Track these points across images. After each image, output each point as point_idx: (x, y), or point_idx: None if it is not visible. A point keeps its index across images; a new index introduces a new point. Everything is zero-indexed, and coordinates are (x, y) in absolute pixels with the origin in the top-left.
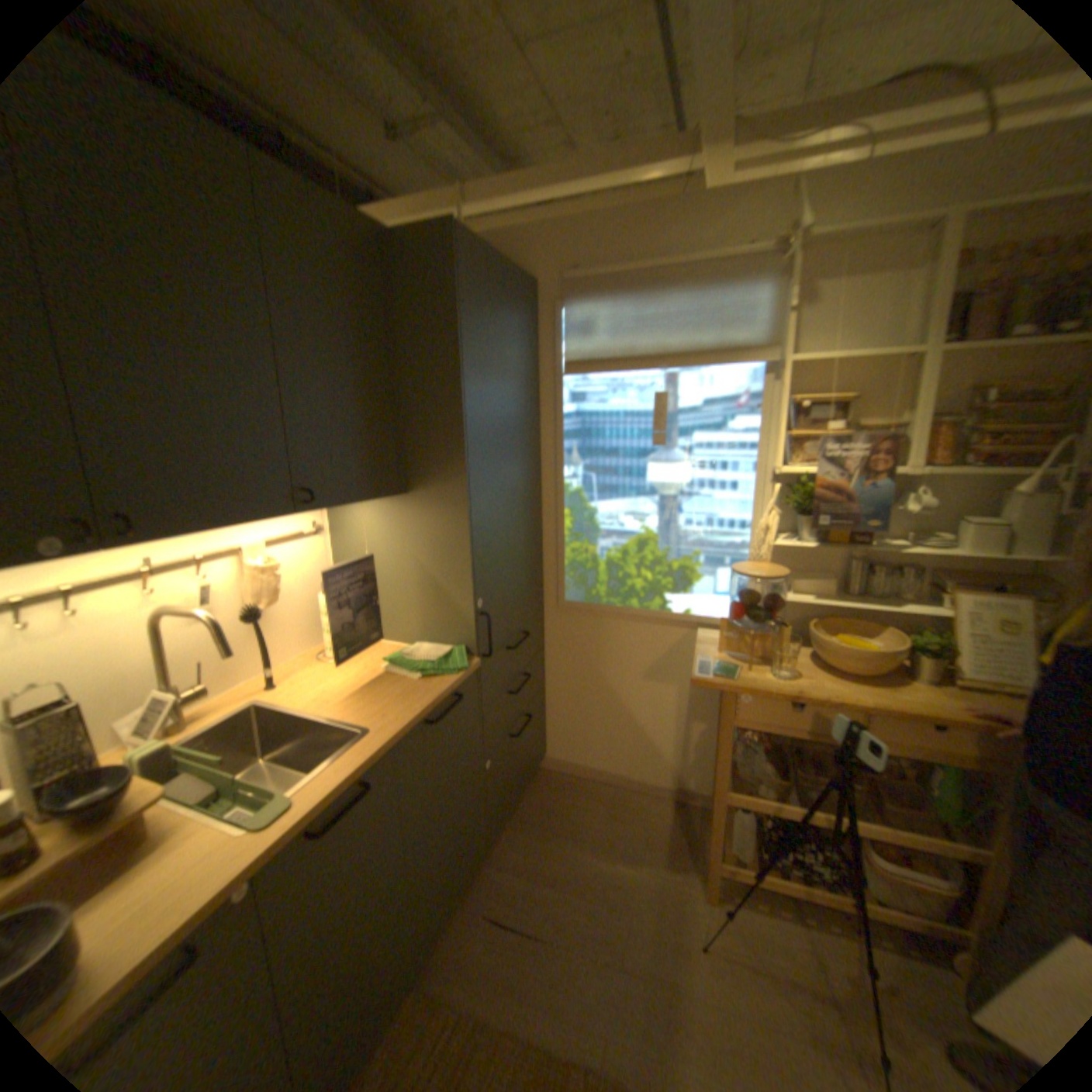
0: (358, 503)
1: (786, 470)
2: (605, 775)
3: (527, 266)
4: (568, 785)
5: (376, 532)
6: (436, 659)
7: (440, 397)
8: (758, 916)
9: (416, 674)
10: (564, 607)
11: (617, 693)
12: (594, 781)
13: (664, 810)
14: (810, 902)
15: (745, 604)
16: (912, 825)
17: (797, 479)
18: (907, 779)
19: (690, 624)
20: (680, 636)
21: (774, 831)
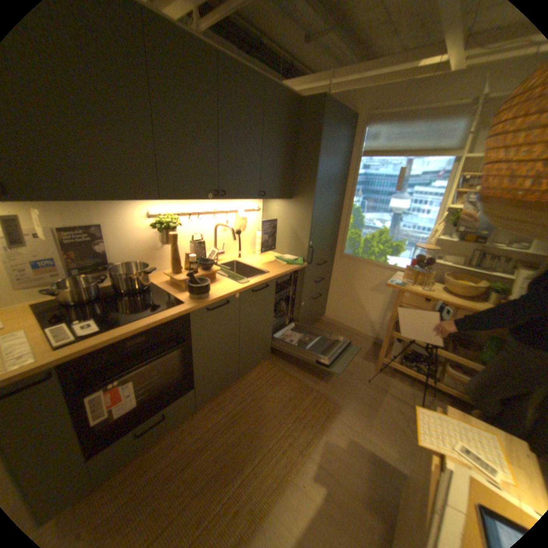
0: (275, 199)
1: (454, 207)
2: (347, 326)
3: (355, 106)
4: (331, 327)
5: (278, 212)
6: (292, 259)
7: (309, 163)
8: (394, 380)
9: (284, 262)
10: (343, 256)
11: (358, 294)
12: (342, 328)
13: (368, 343)
14: (416, 378)
15: (418, 260)
16: (468, 358)
17: (458, 211)
18: (474, 344)
19: (395, 270)
20: (390, 274)
21: (410, 355)
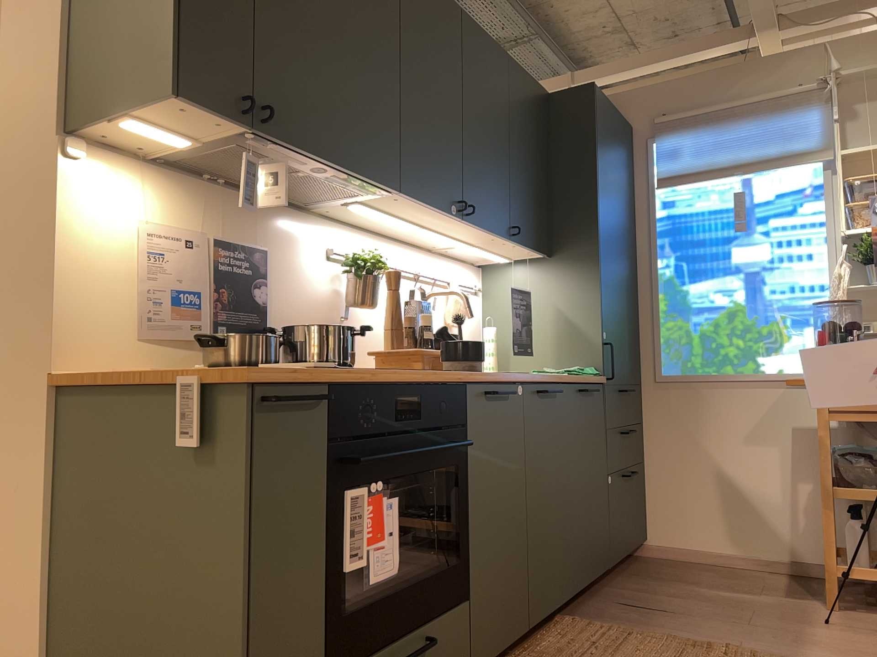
0: (529, 250)
1: (852, 239)
2: (713, 552)
3: (624, 118)
4: (675, 563)
5: (523, 288)
6: (576, 368)
7: (581, 187)
8: None
9: (564, 373)
10: (663, 380)
11: (720, 460)
12: (702, 560)
13: (779, 576)
14: None
15: (828, 331)
16: None
17: (862, 243)
18: None
19: (785, 382)
20: (776, 395)
21: None
